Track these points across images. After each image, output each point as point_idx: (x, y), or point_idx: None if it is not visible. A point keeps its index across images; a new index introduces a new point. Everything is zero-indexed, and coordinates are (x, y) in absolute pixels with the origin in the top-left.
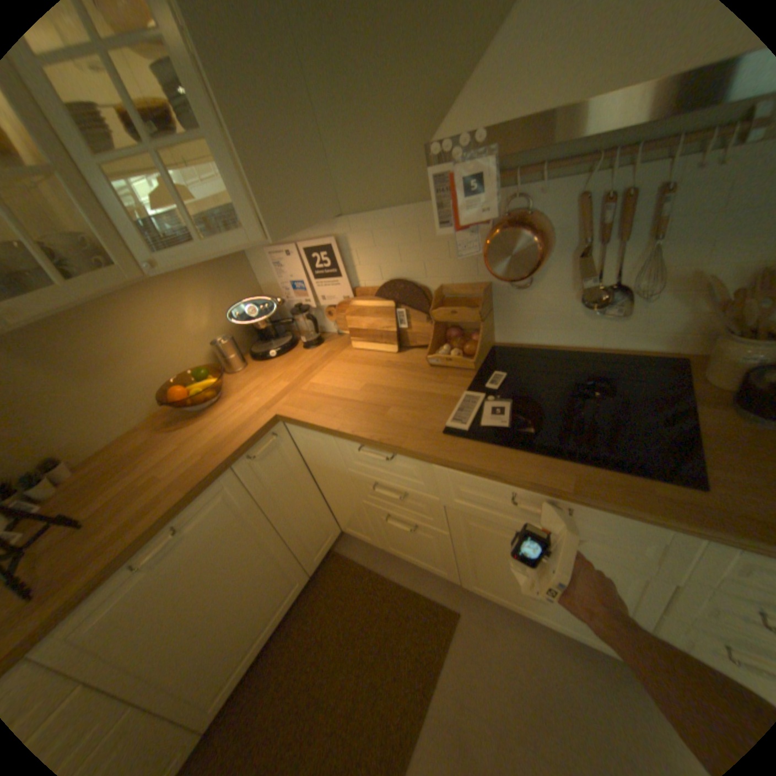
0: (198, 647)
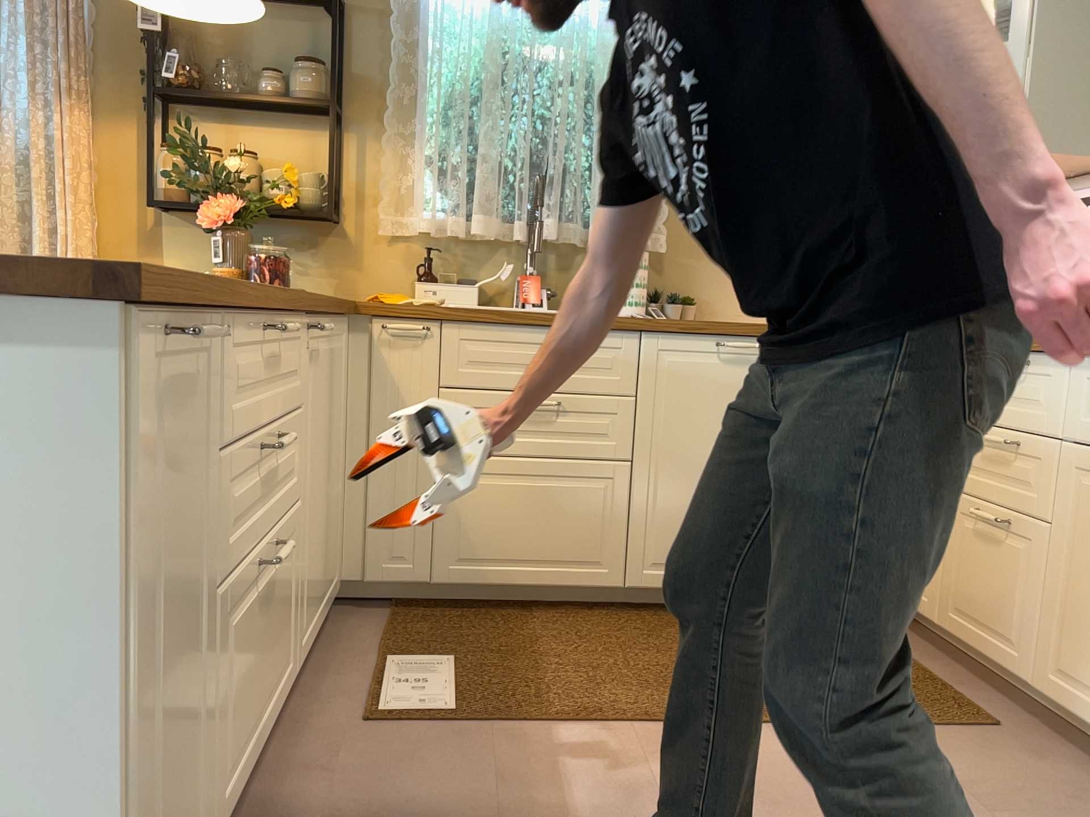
0: (691, 486)
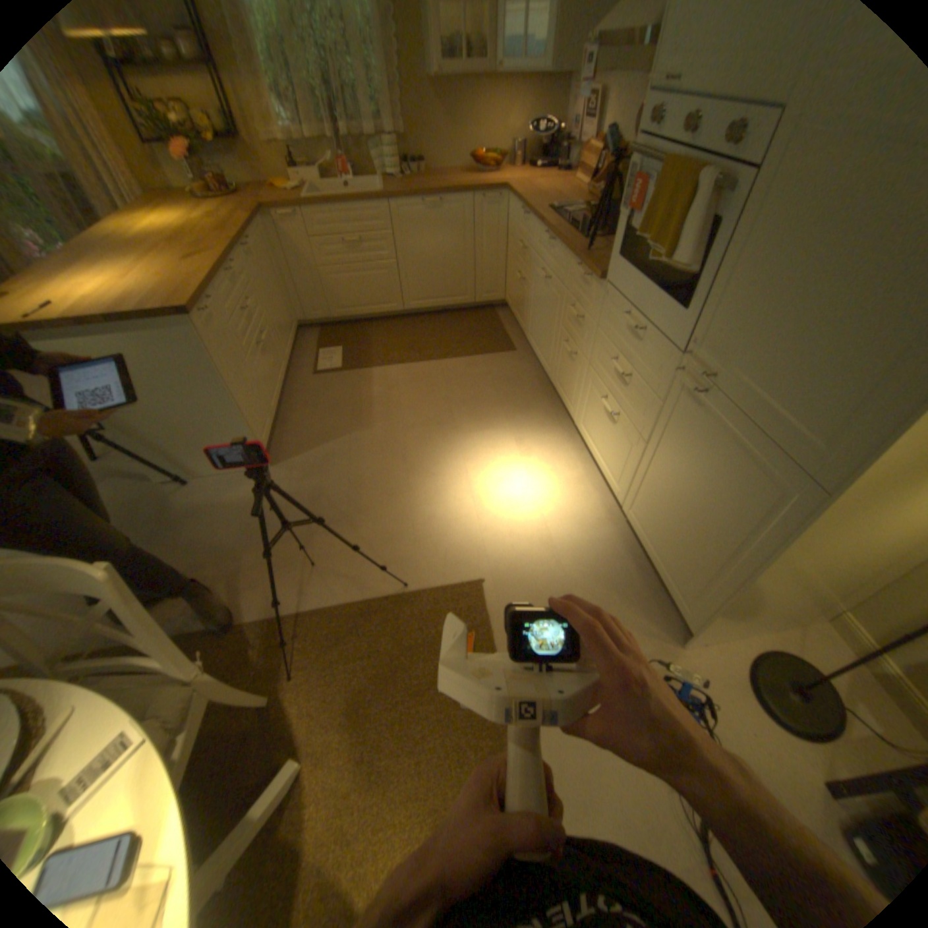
0: (420, 268)
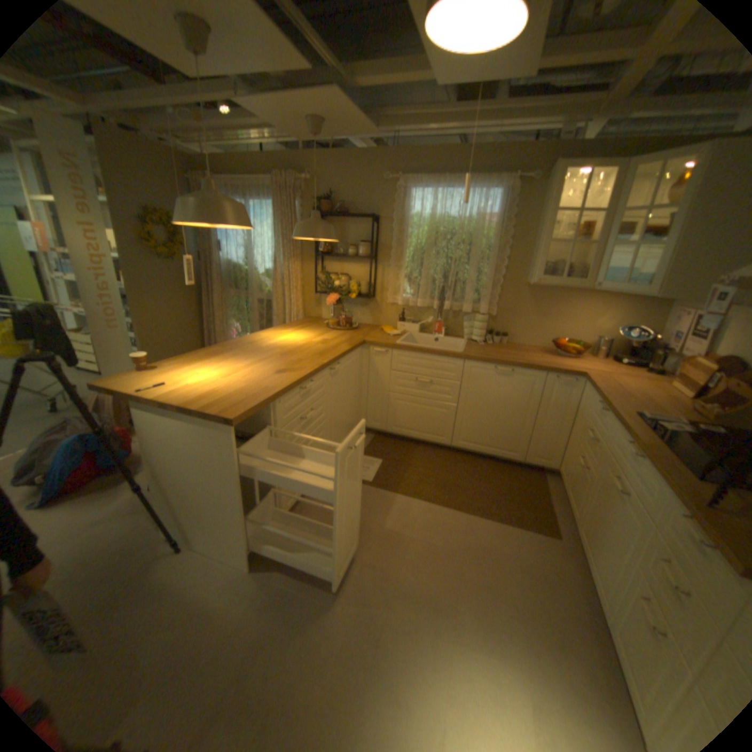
0: (478, 417)
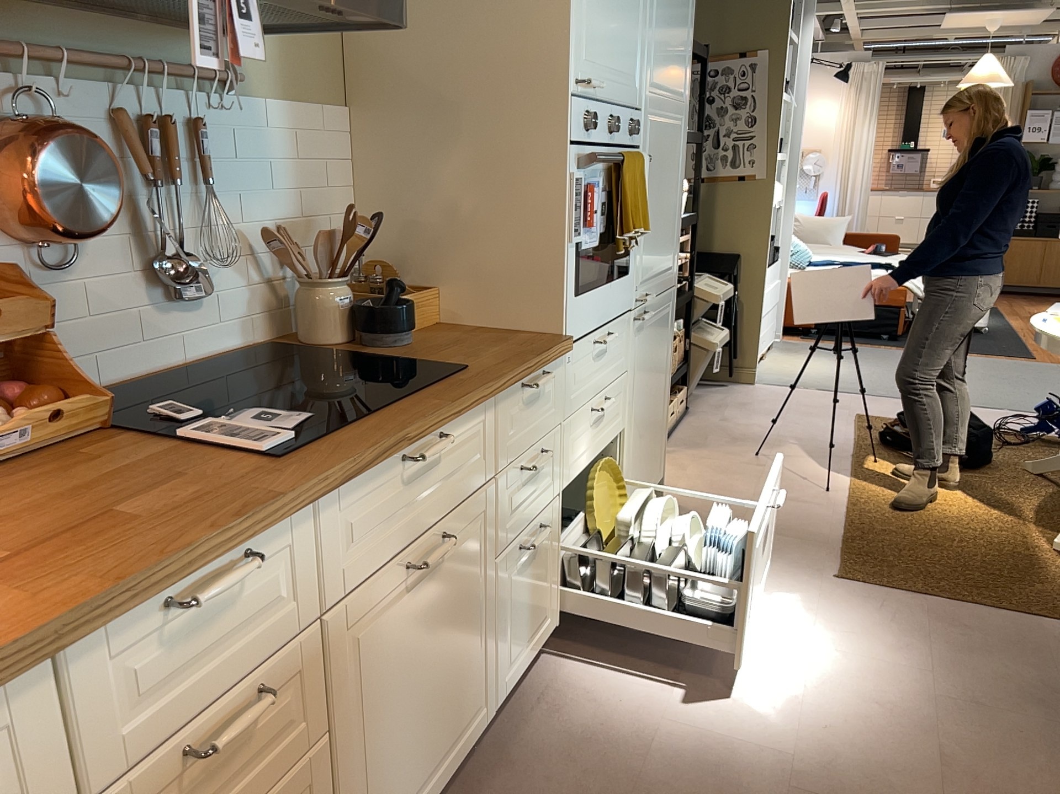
0: None
